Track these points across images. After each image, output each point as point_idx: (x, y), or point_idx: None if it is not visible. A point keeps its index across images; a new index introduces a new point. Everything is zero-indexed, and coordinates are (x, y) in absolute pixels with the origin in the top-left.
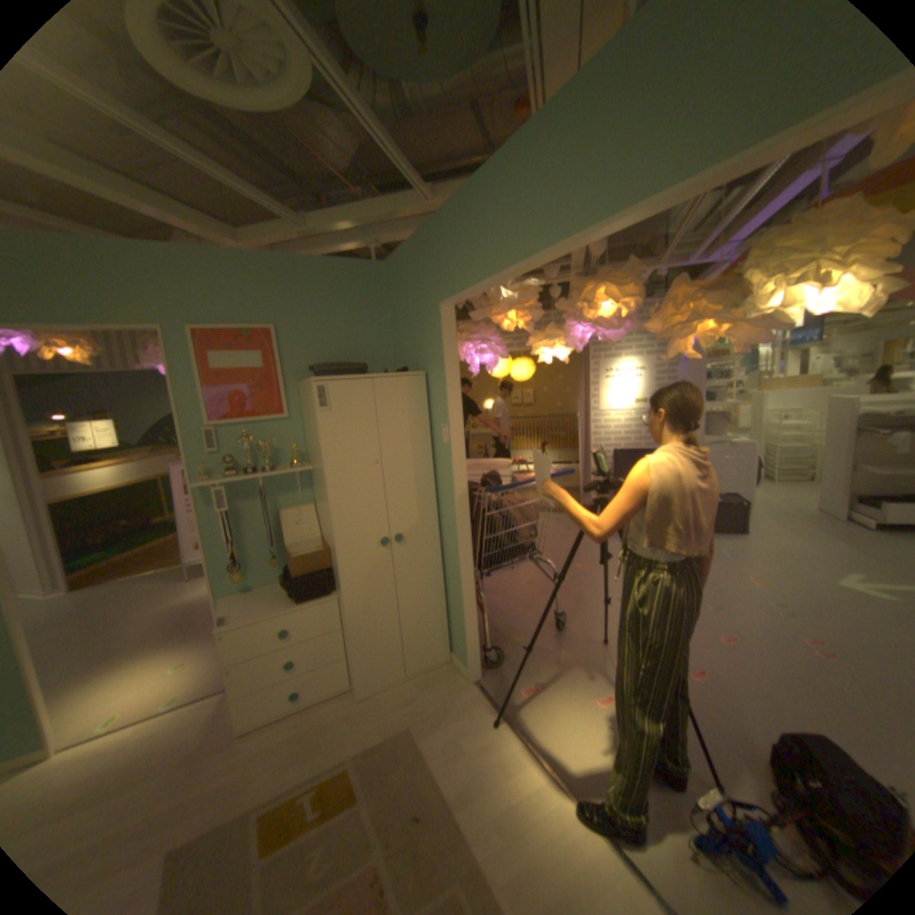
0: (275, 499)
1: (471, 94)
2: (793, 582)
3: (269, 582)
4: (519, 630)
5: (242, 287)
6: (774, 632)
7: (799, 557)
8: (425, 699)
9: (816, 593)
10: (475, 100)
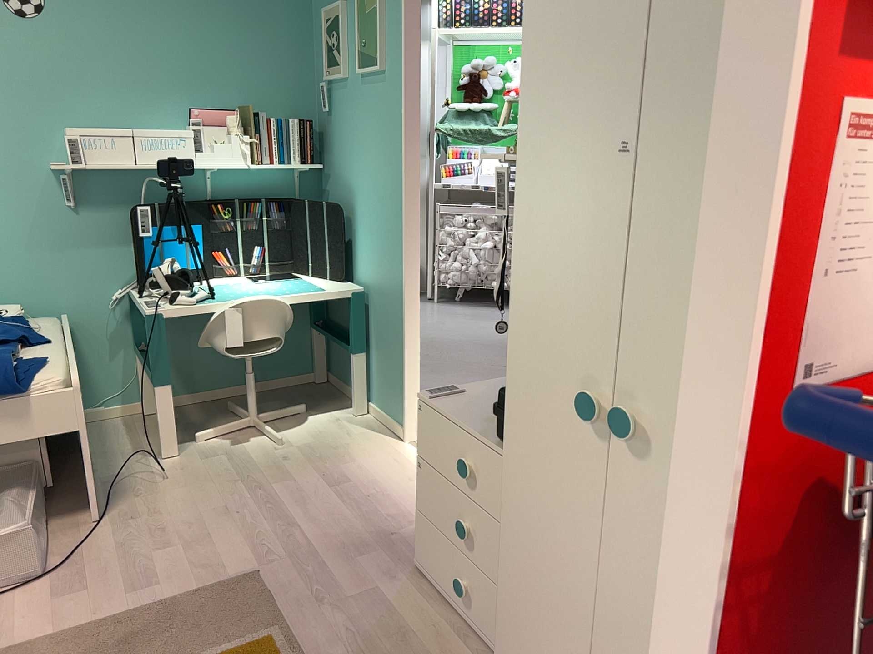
0: None
1: None
2: None
3: None
4: None
5: None
6: None
7: None
8: None
9: None
10: None
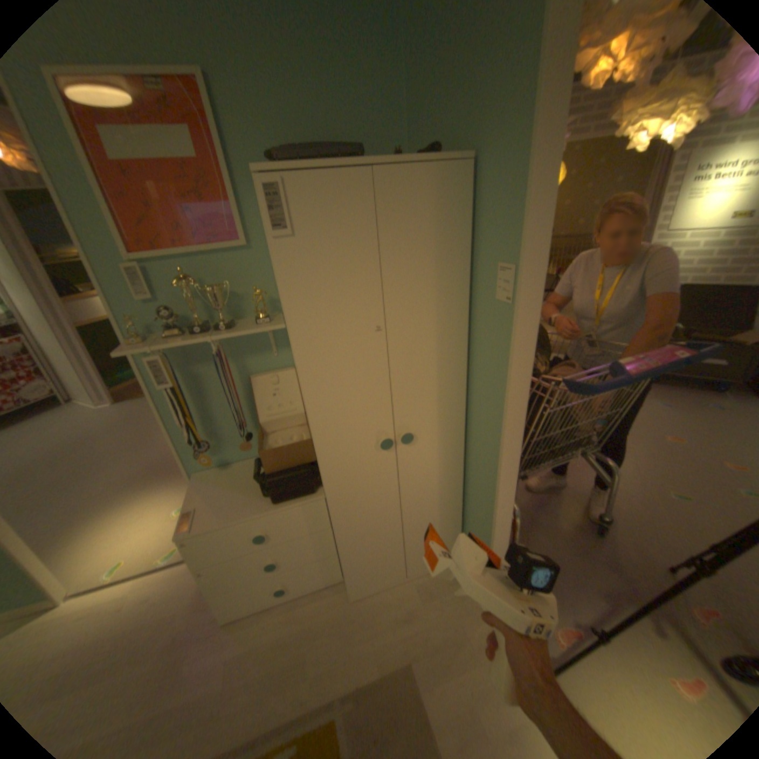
0: (245, 362)
1: None
2: None
3: (250, 455)
4: (545, 524)
5: None
6: None
7: None
8: (431, 617)
9: None
10: None
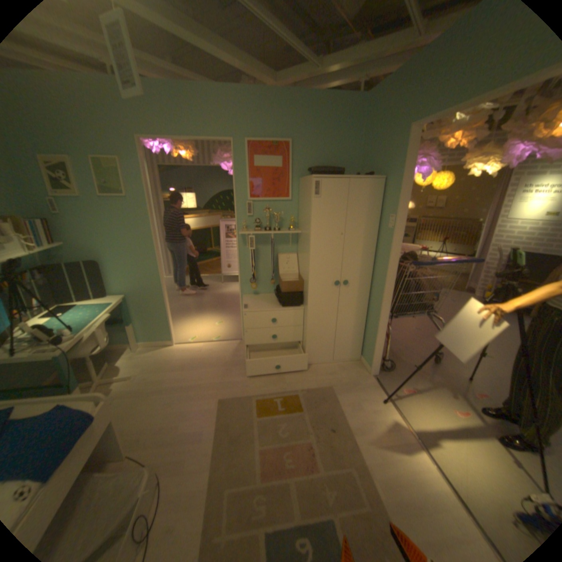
0: (277, 247)
1: None
2: None
3: (267, 291)
4: (407, 354)
5: (277, 113)
6: None
7: None
8: (343, 375)
9: None
10: None
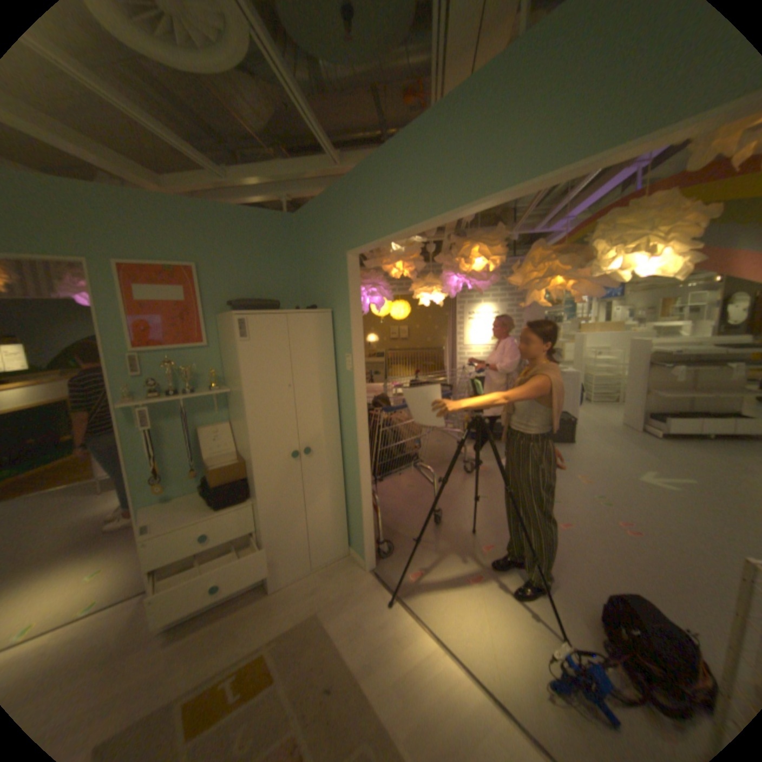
0: (195, 418)
1: (372, 79)
2: (608, 479)
3: (188, 492)
4: (405, 525)
5: (167, 227)
6: (597, 518)
7: (612, 460)
8: (329, 588)
9: (625, 487)
10: (376, 85)
